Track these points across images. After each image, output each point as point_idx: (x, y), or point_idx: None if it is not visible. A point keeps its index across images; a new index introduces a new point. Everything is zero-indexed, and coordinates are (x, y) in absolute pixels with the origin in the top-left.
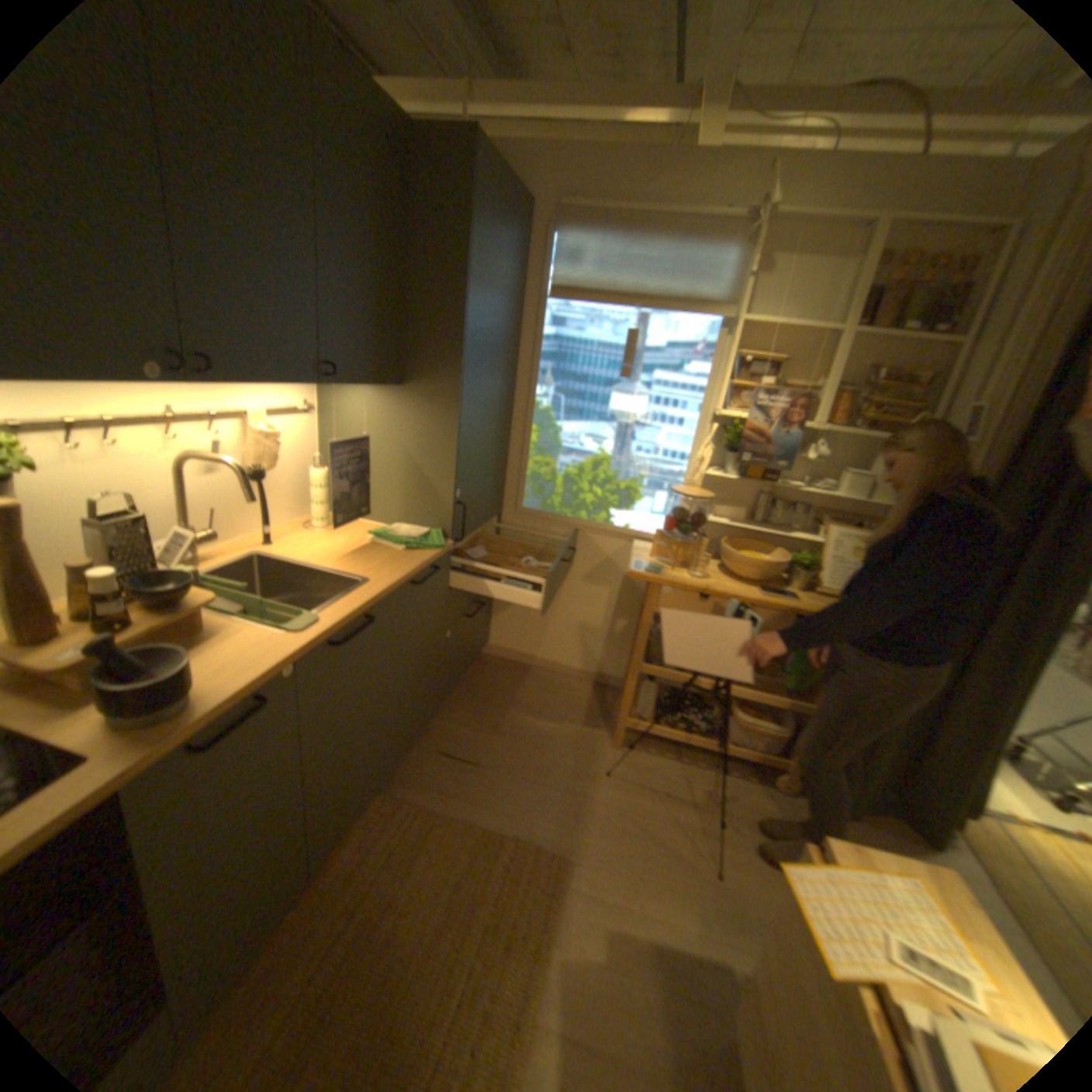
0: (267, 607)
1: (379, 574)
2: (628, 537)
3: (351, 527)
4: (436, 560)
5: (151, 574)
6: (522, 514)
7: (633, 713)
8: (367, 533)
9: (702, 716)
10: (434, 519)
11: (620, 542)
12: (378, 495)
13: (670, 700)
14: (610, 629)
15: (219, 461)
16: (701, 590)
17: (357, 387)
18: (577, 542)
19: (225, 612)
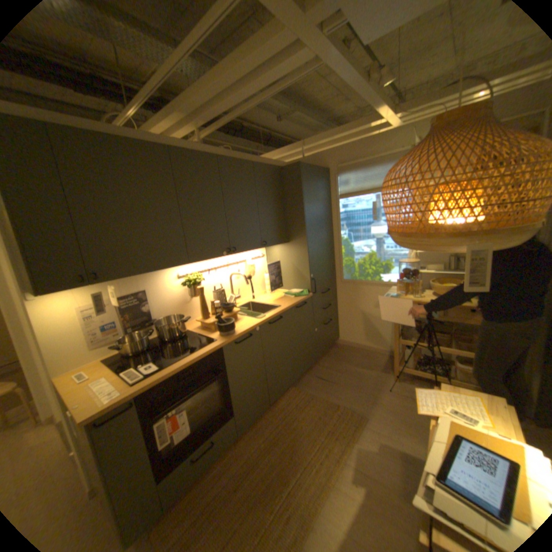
0: (252, 314)
1: (284, 304)
2: (391, 285)
3: (278, 292)
4: (304, 299)
5: (225, 304)
6: (343, 281)
7: (403, 365)
8: (282, 293)
9: (441, 368)
10: (304, 285)
11: (388, 288)
12: (285, 280)
13: (423, 360)
14: (391, 329)
15: (239, 274)
16: (421, 303)
17: (275, 246)
18: (368, 290)
19: (242, 314)
